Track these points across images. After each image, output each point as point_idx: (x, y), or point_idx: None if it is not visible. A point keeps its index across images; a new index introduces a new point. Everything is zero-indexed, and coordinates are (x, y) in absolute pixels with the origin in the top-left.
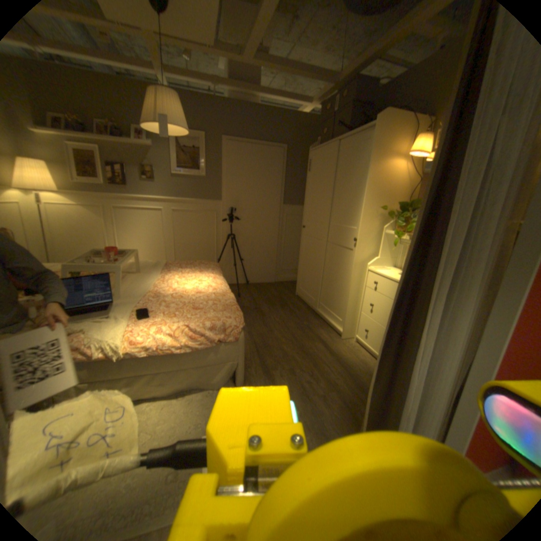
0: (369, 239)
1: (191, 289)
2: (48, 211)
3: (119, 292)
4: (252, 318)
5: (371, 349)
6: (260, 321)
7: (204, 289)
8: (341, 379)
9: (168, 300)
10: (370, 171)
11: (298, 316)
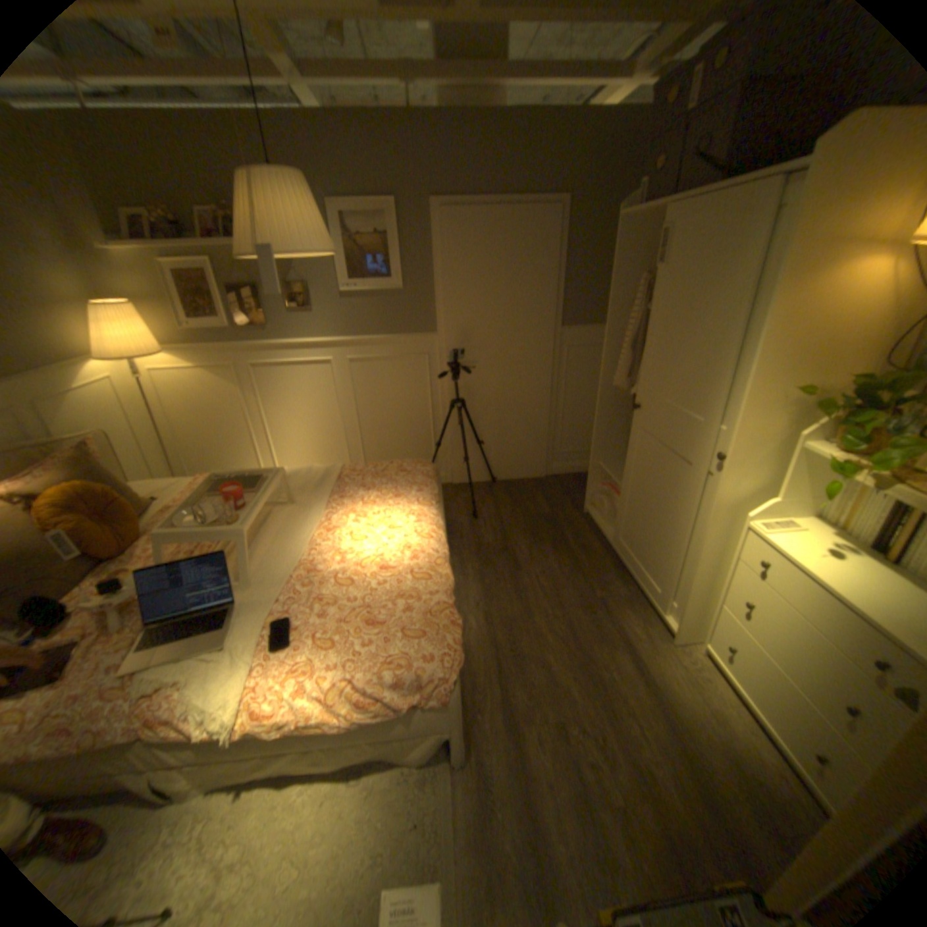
0: (757, 461)
1: (370, 560)
2: (154, 383)
3: (249, 569)
4: (494, 577)
5: (740, 691)
6: (510, 586)
7: (394, 561)
8: (665, 769)
9: (325, 596)
10: (777, 303)
11: (586, 576)
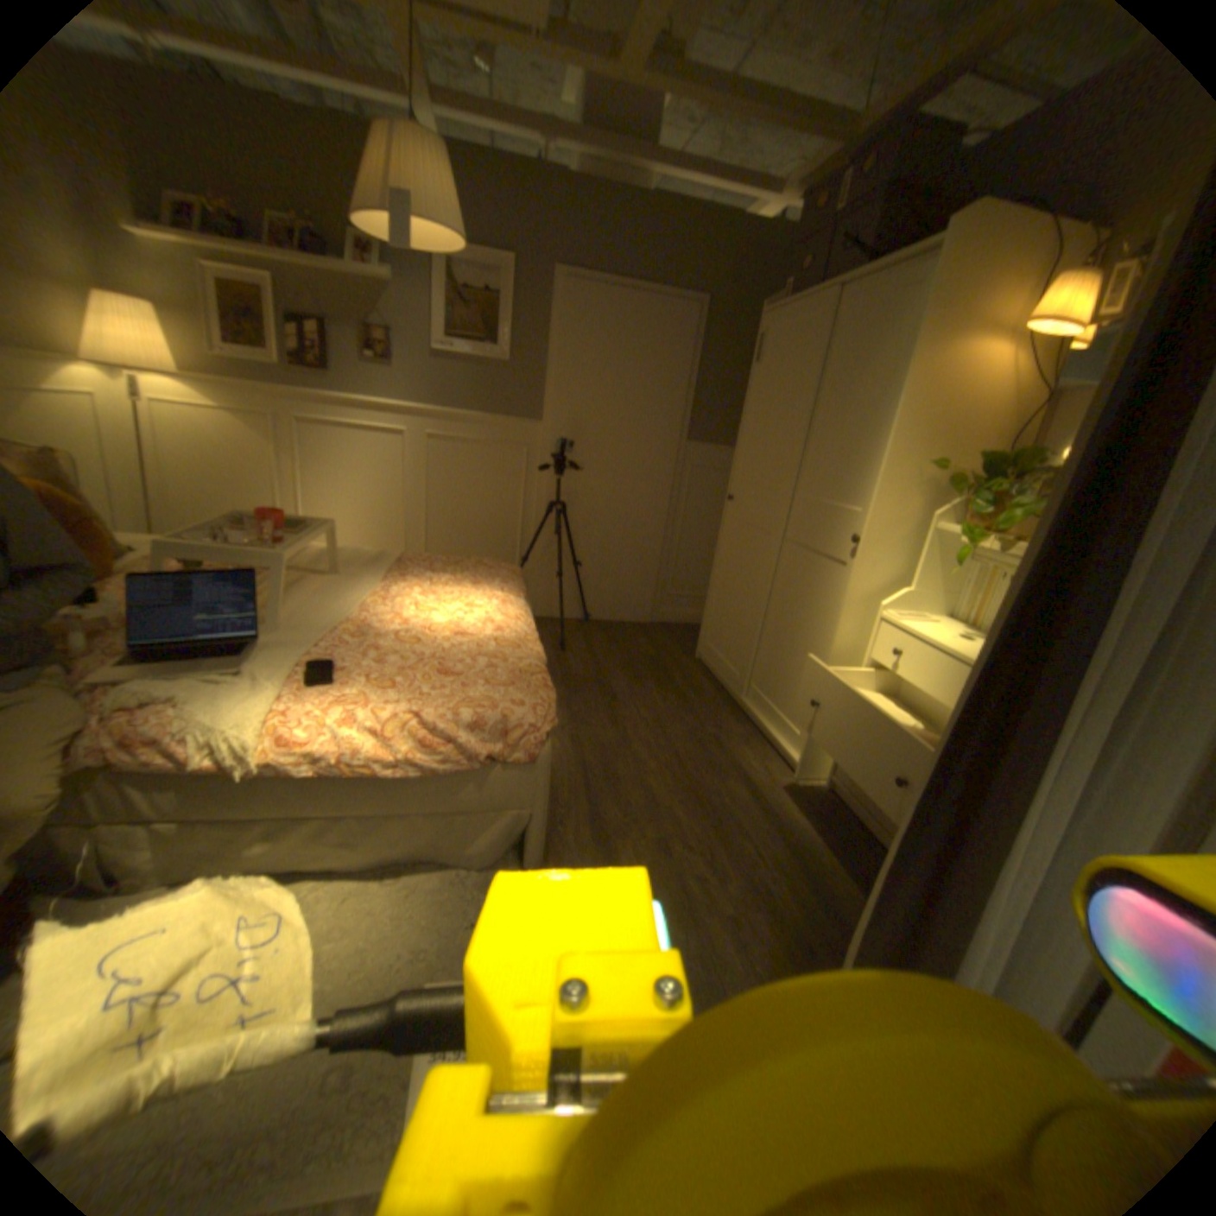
0: (892, 543)
1: (443, 624)
2: (157, 417)
3: (278, 615)
4: (585, 704)
5: (866, 816)
6: (603, 713)
7: (474, 628)
8: (781, 882)
9: (384, 644)
10: (914, 367)
11: (695, 712)
